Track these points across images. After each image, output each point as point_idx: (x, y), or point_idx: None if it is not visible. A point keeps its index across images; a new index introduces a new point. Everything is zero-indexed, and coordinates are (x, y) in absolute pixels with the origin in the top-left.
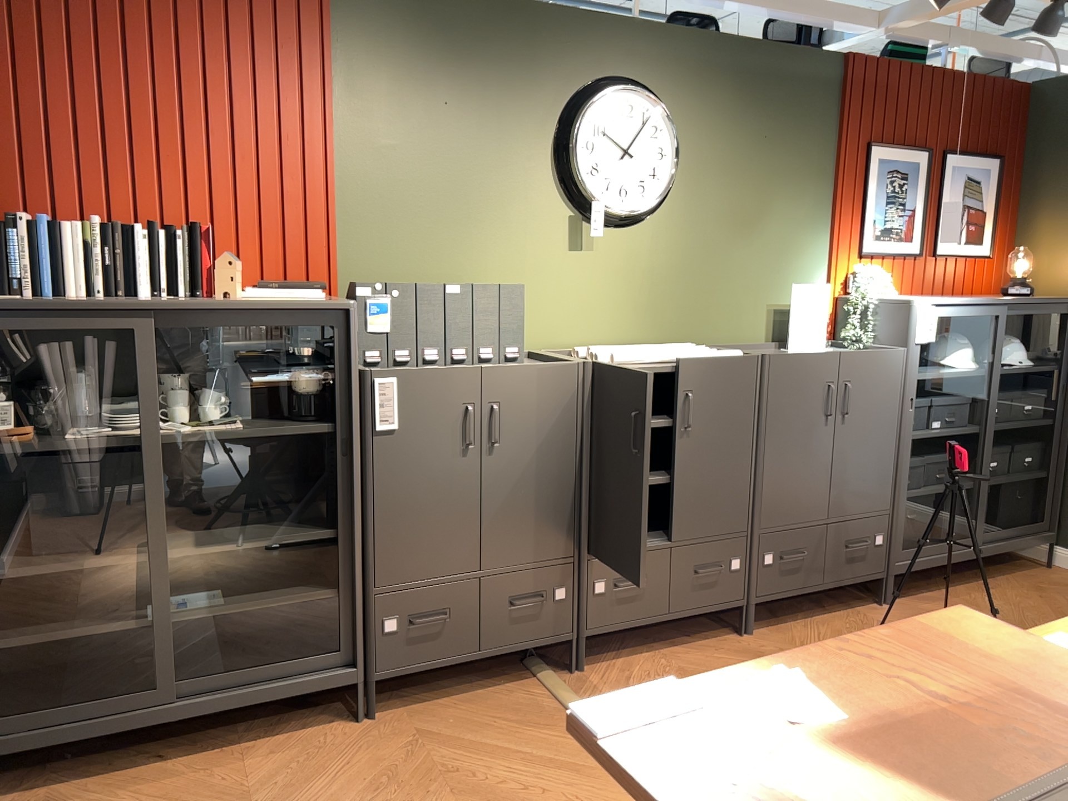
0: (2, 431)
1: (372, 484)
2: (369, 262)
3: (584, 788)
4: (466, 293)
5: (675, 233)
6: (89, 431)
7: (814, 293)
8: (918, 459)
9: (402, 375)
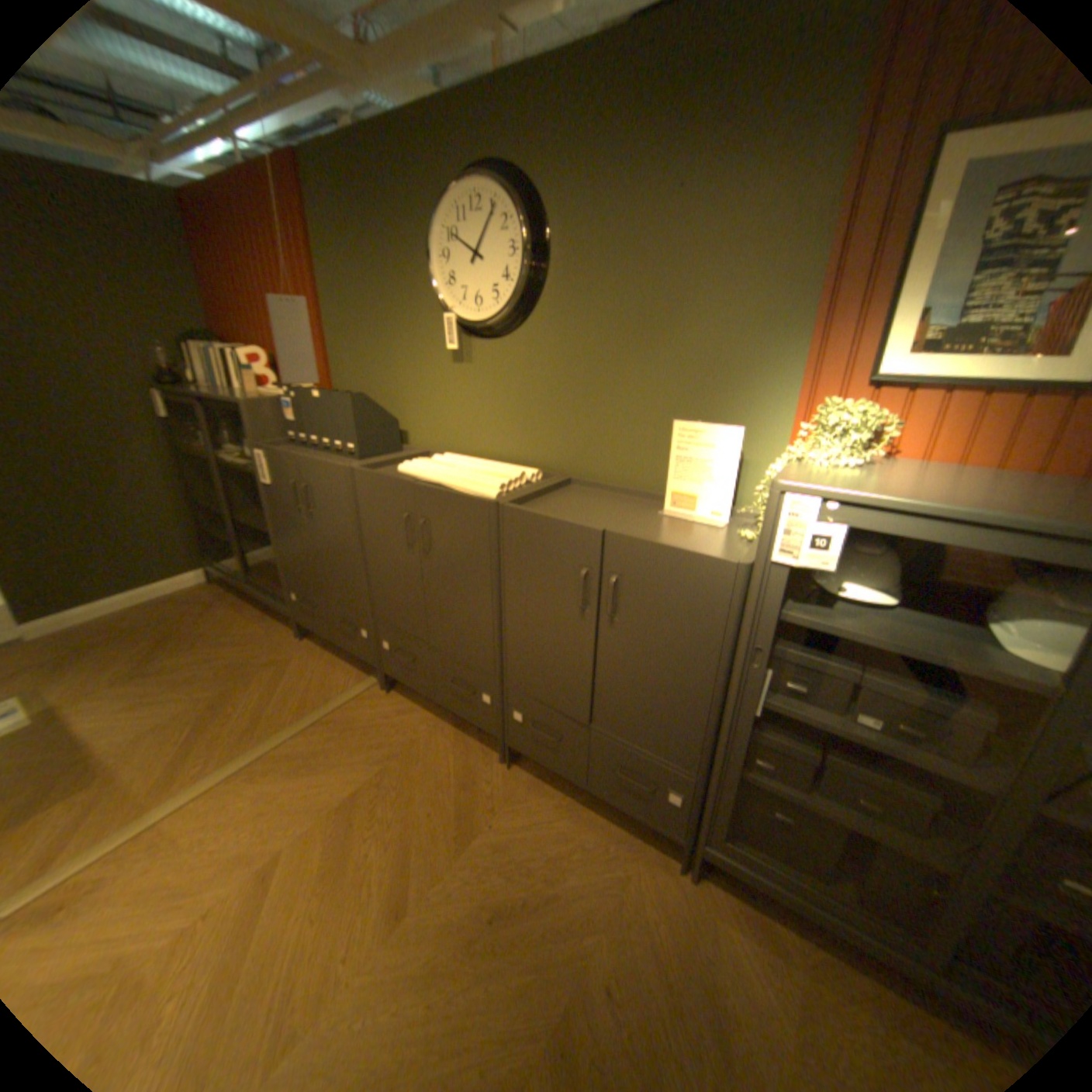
0: (191, 445)
1: (270, 514)
2: (342, 371)
3: (230, 740)
4: (321, 398)
5: (548, 344)
6: (221, 451)
7: (710, 437)
8: (803, 750)
9: (265, 451)
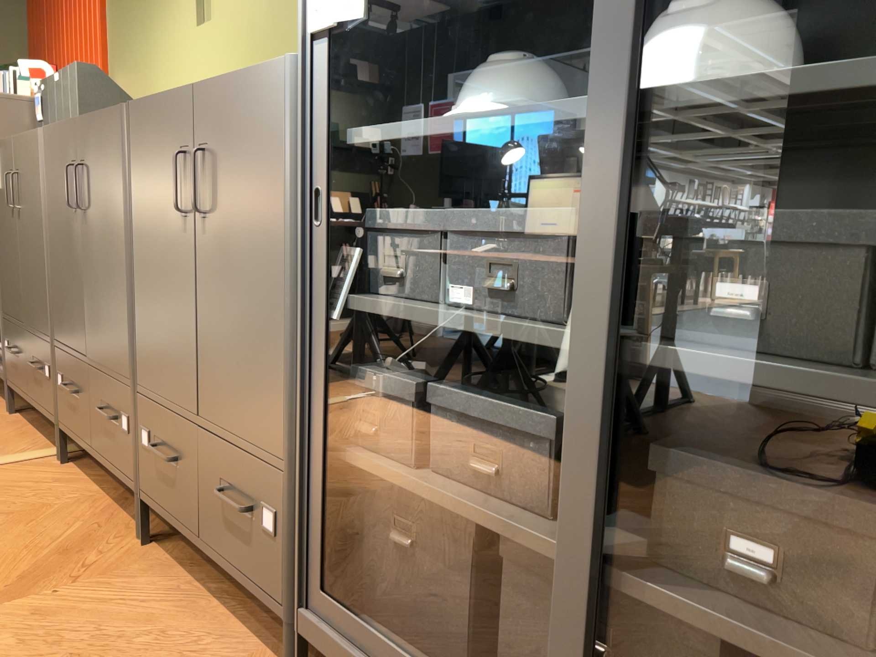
0: None
1: None
2: (118, 78)
3: None
4: (60, 81)
5: None
6: None
7: None
8: (405, 382)
9: None
